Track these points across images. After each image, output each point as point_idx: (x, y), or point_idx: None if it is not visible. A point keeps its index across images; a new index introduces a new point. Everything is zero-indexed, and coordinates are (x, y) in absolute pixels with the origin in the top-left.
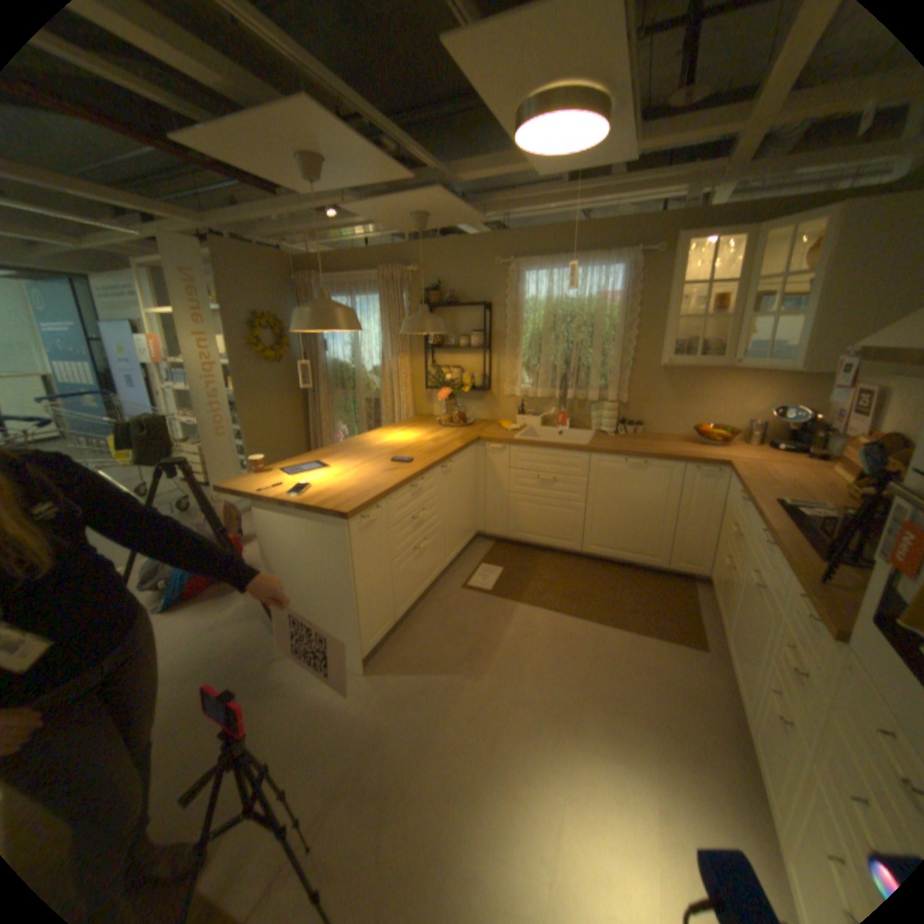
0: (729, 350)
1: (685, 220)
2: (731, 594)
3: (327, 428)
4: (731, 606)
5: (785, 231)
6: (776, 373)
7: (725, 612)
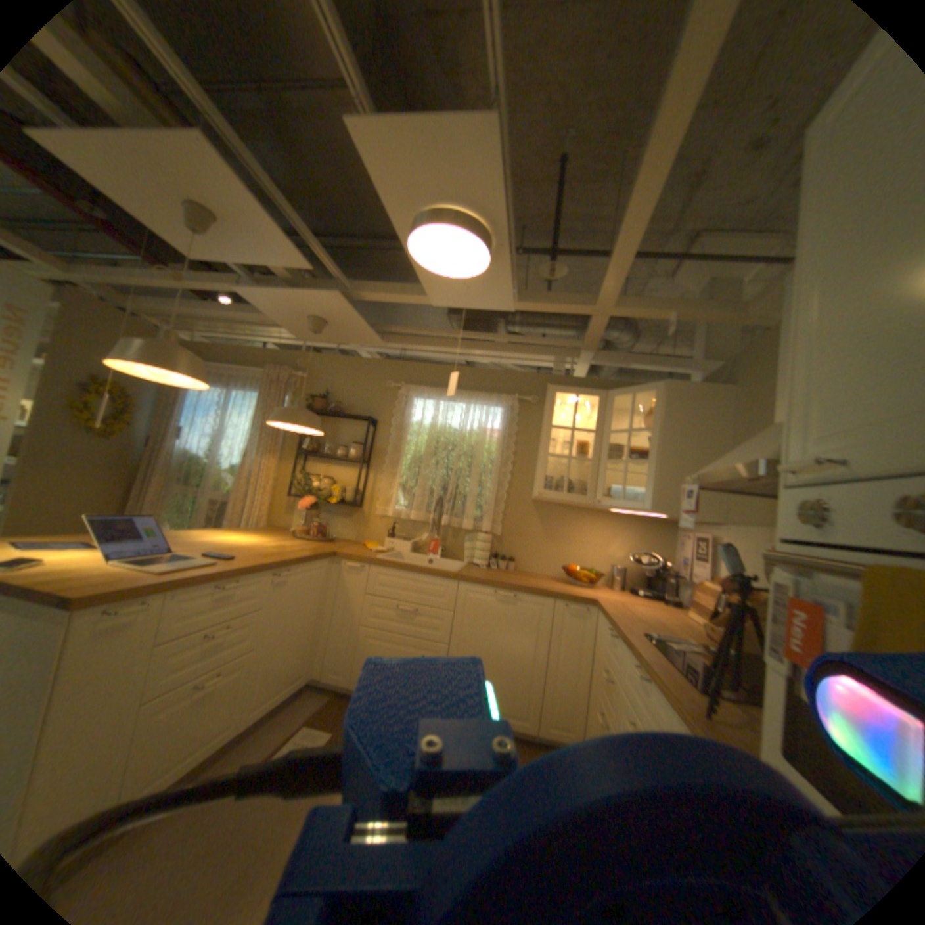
0: (589, 492)
1: (551, 383)
2: None
3: None
4: None
5: (626, 402)
6: (628, 522)
7: None
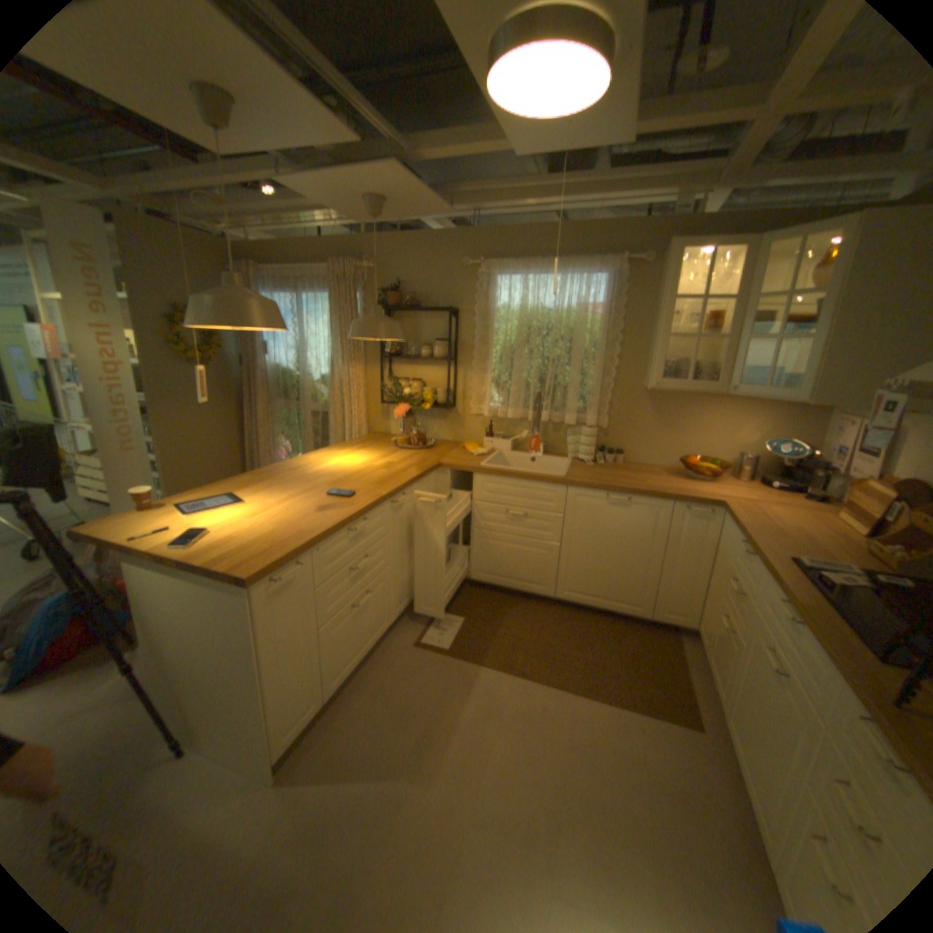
0: (722, 375)
1: (676, 228)
2: (730, 662)
3: (267, 443)
4: (730, 677)
5: (787, 245)
6: (768, 402)
7: (721, 681)
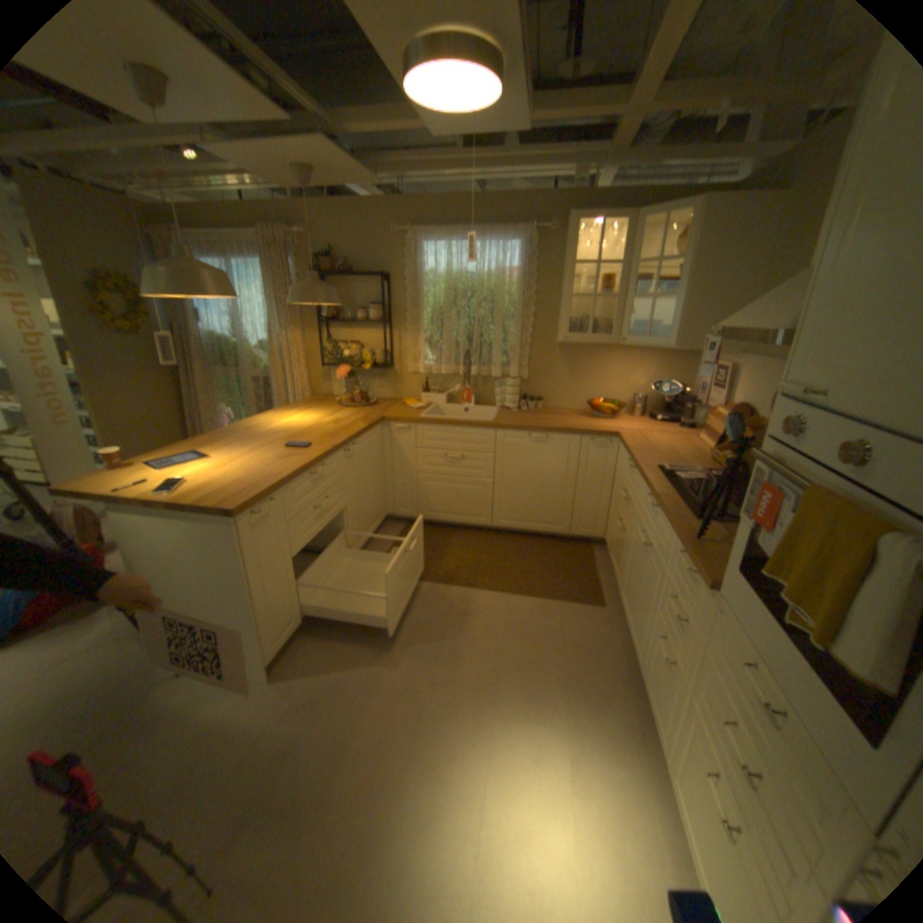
0: (615, 329)
1: (574, 201)
2: (622, 553)
3: (208, 412)
4: (622, 563)
5: (659, 219)
6: (652, 351)
7: (617, 569)
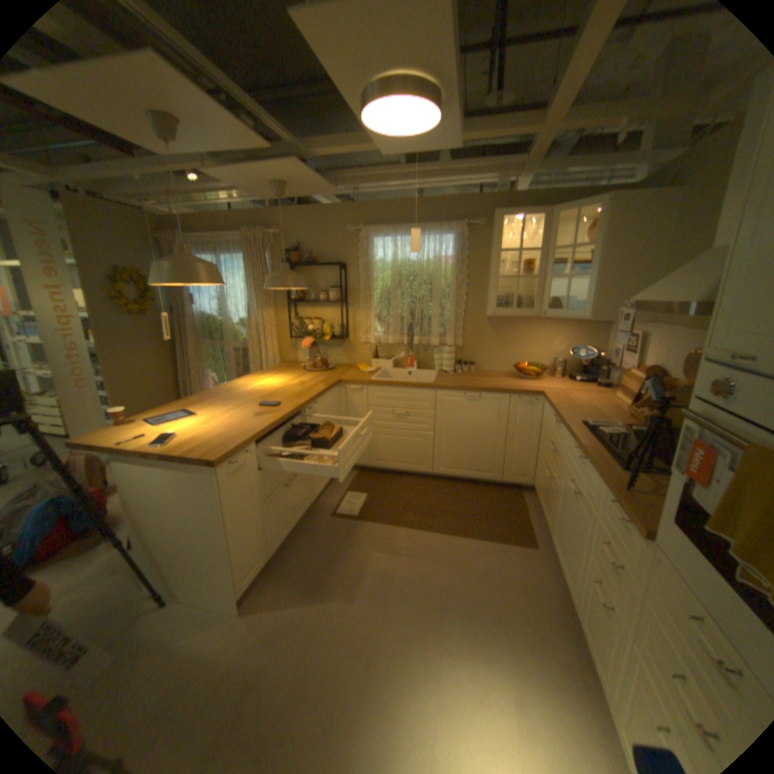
0: (536, 304)
1: (498, 202)
2: (552, 499)
3: (197, 376)
4: (552, 509)
5: (570, 213)
6: (569, 322)
7: (548, 514)
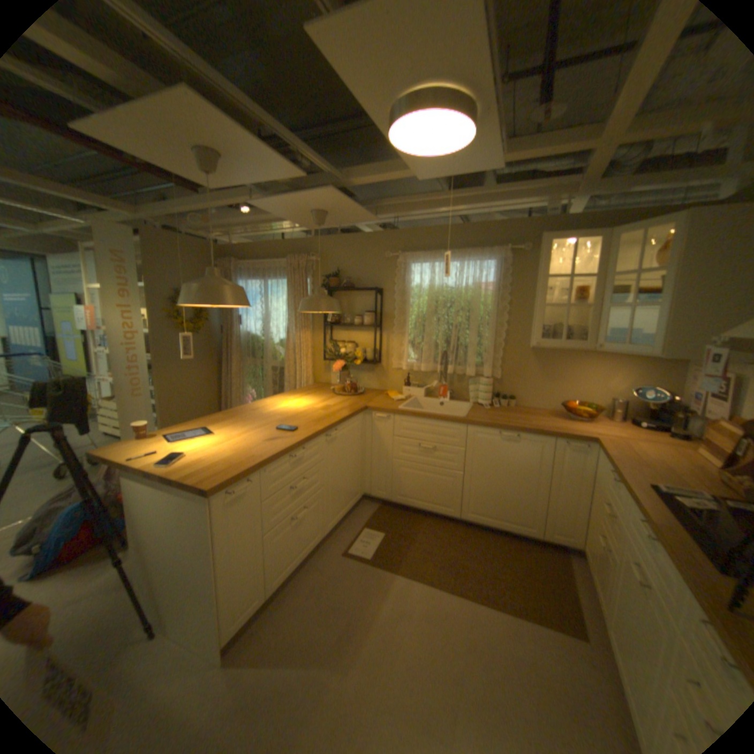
0: (591, 335)
1: (548, 225)
2: (609, 579)
3: (238, 391)
4: (609, 592)
5: (635, 235)
6: (633, 357)
7: (603, 596)
